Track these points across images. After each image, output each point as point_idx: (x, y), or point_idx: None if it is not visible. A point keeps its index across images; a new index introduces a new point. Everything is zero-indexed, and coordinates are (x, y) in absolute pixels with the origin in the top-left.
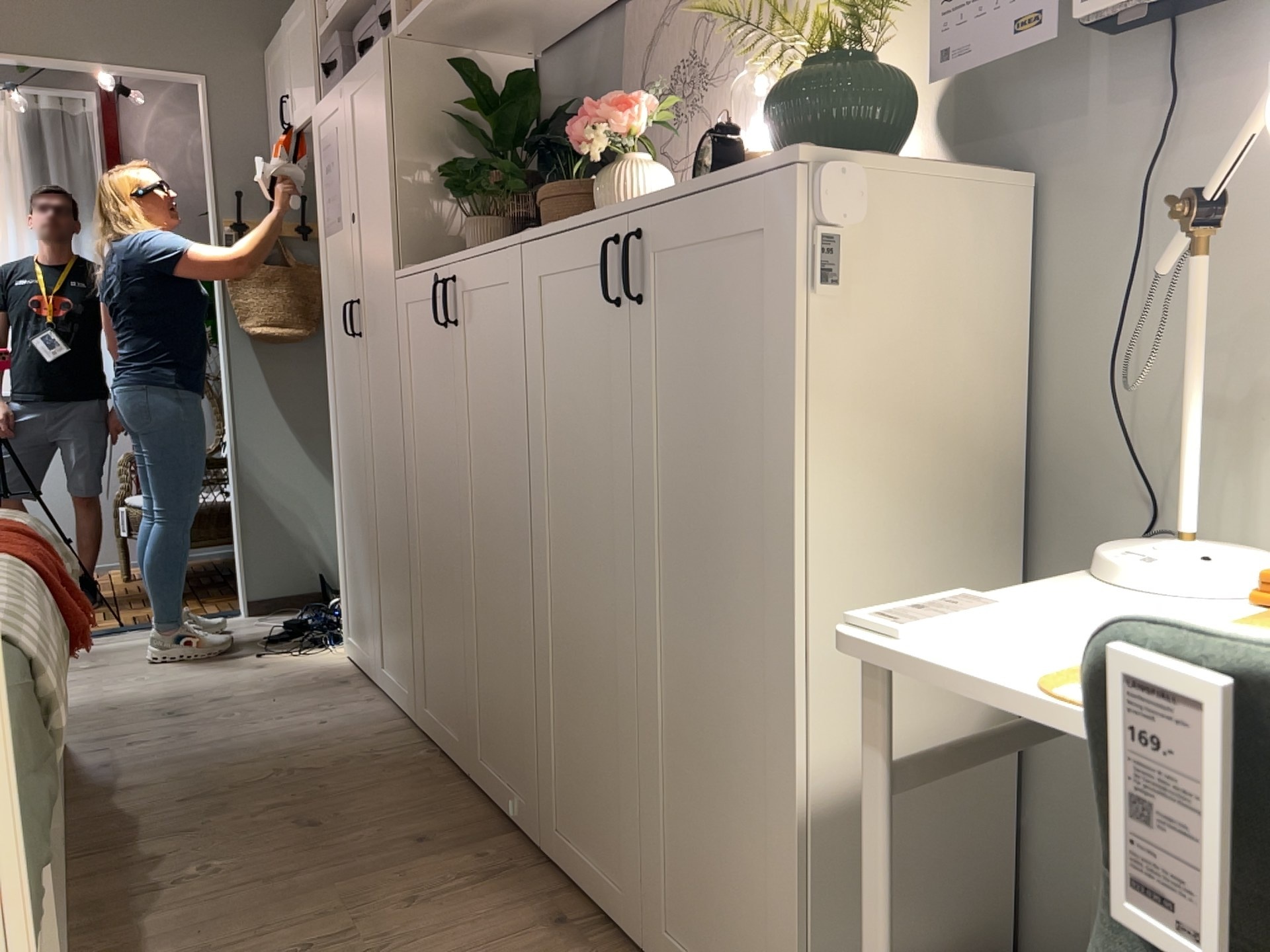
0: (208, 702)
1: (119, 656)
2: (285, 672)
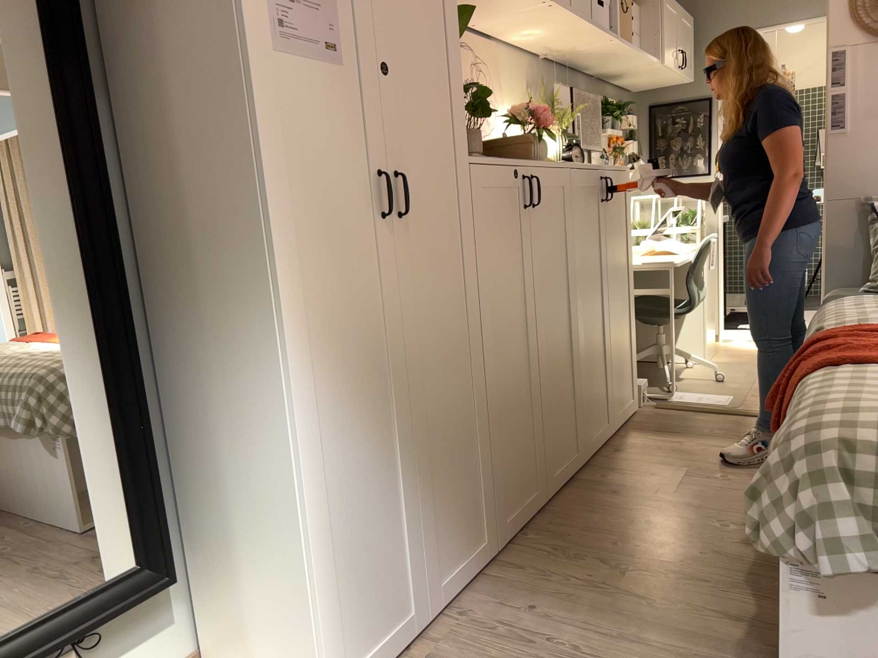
0: None
1: None
2: None
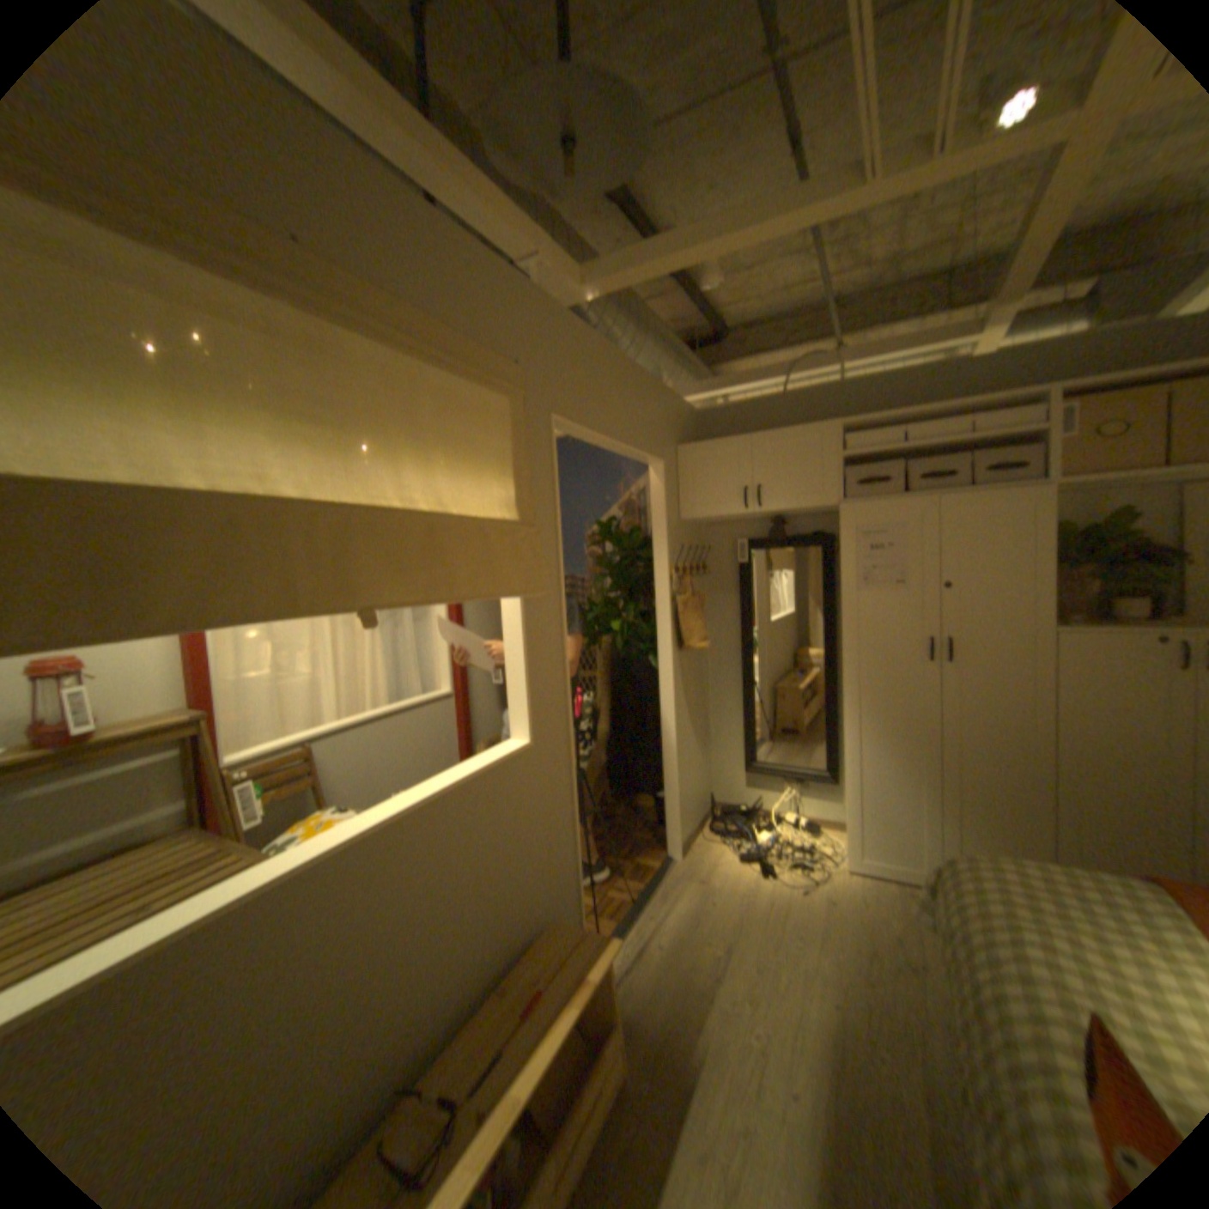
0: (899, 952)
1: (712, 937)
2: (857, 905)
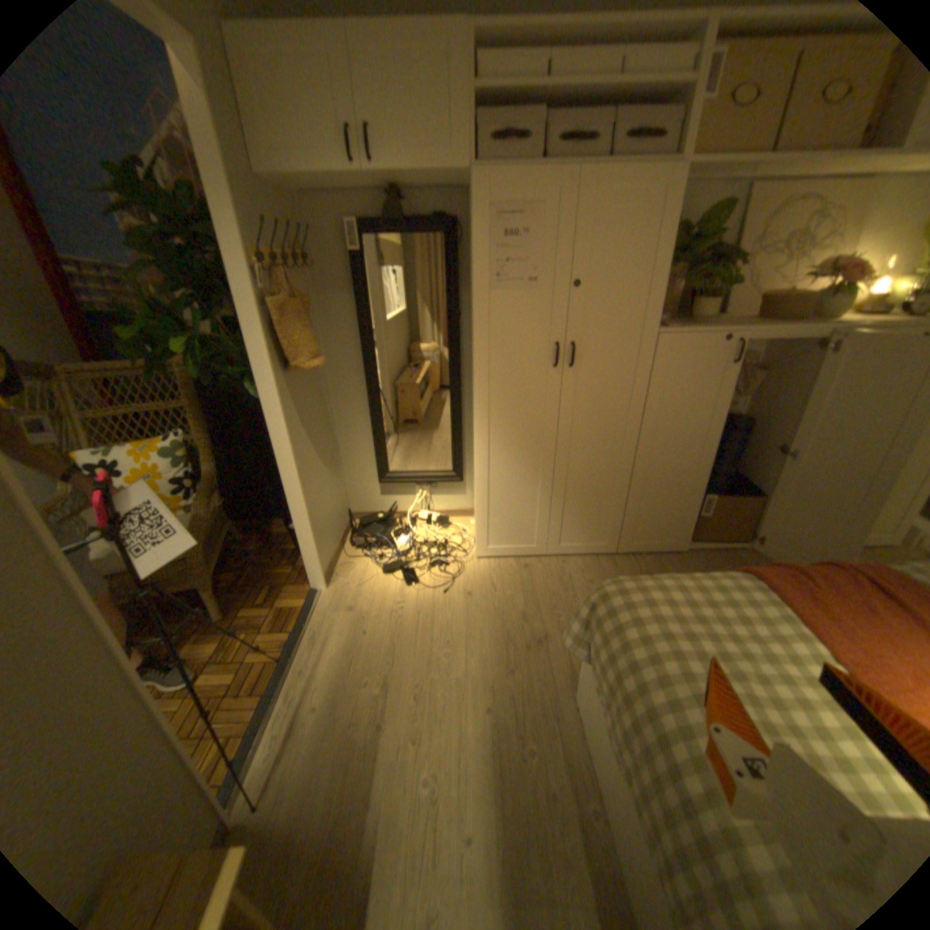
0: (525, 623)
1: (367, 667)
2: (487, 585)
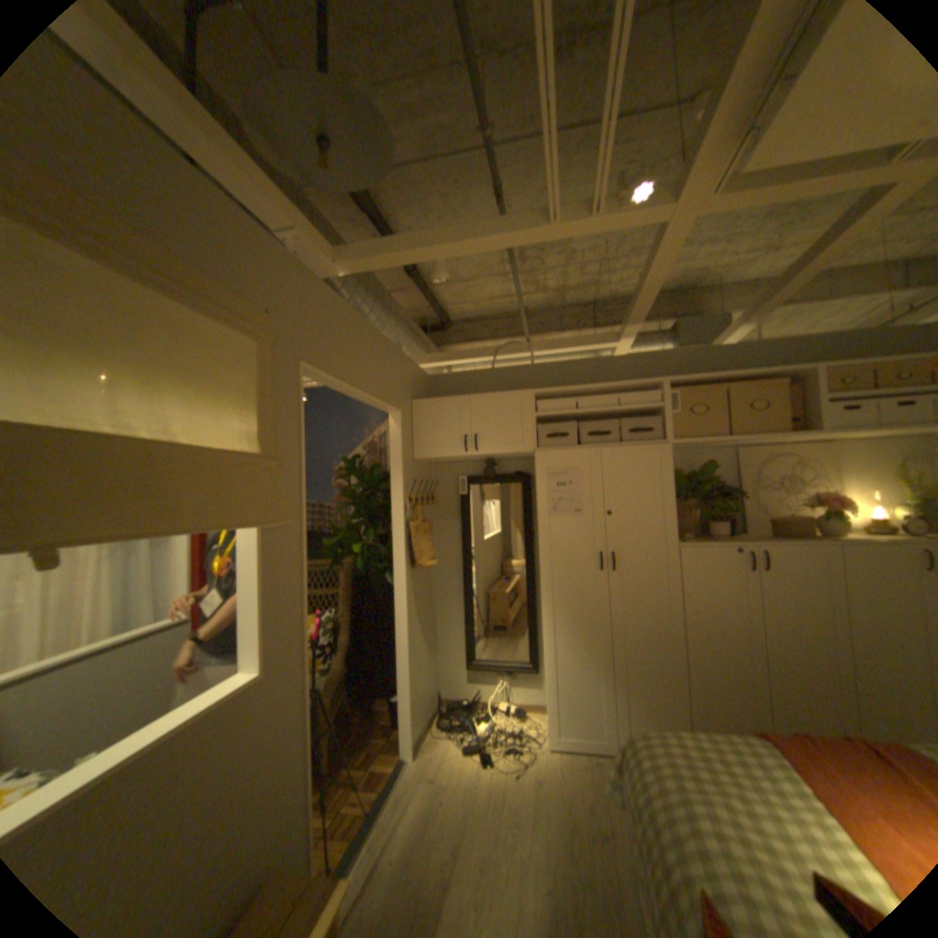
0: (592, 820)
1: (439, 837)
2: (557, 779)
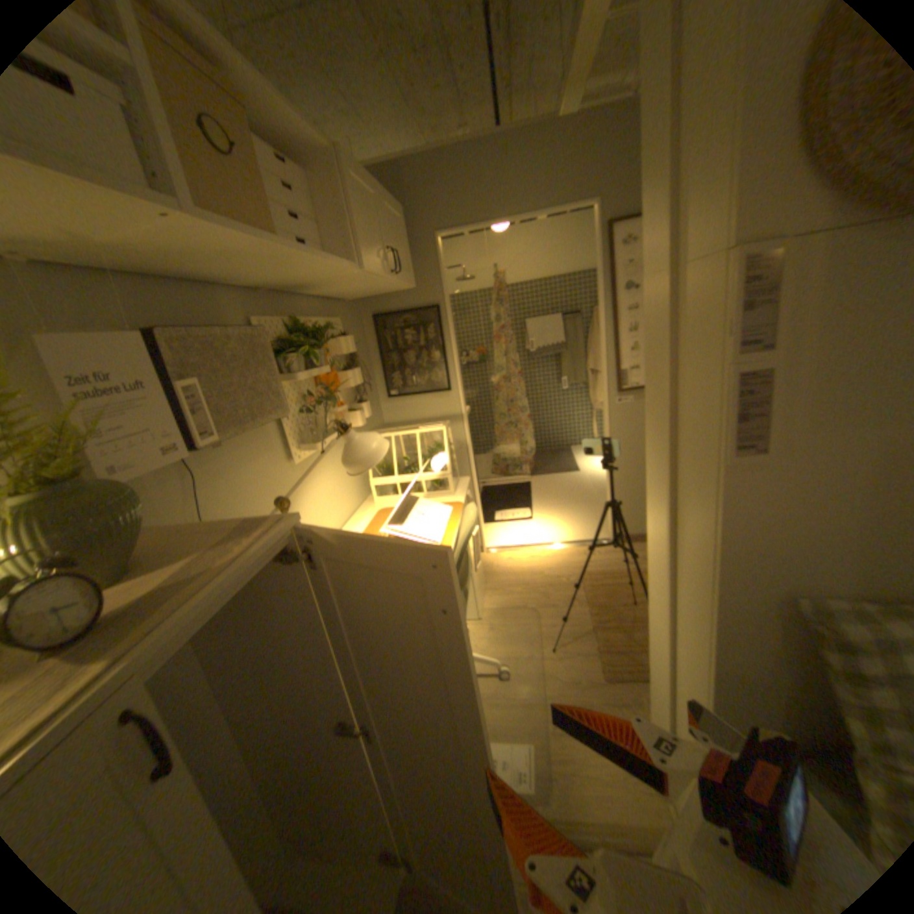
0: None
1: None
2: None
